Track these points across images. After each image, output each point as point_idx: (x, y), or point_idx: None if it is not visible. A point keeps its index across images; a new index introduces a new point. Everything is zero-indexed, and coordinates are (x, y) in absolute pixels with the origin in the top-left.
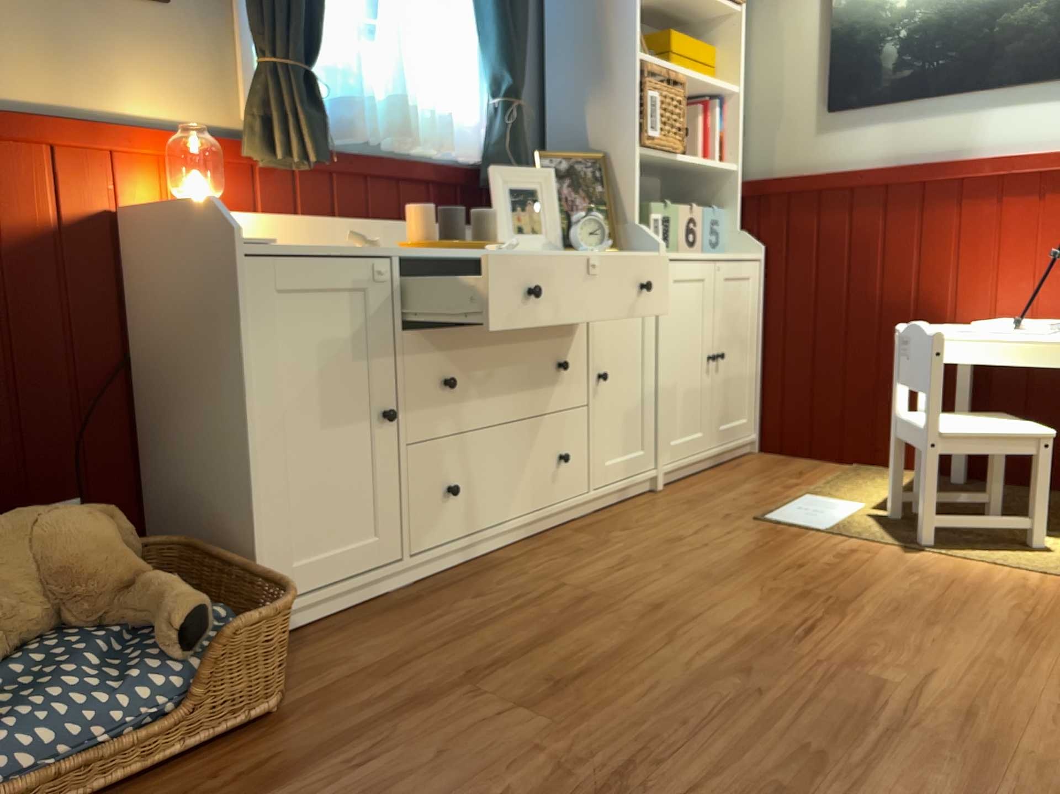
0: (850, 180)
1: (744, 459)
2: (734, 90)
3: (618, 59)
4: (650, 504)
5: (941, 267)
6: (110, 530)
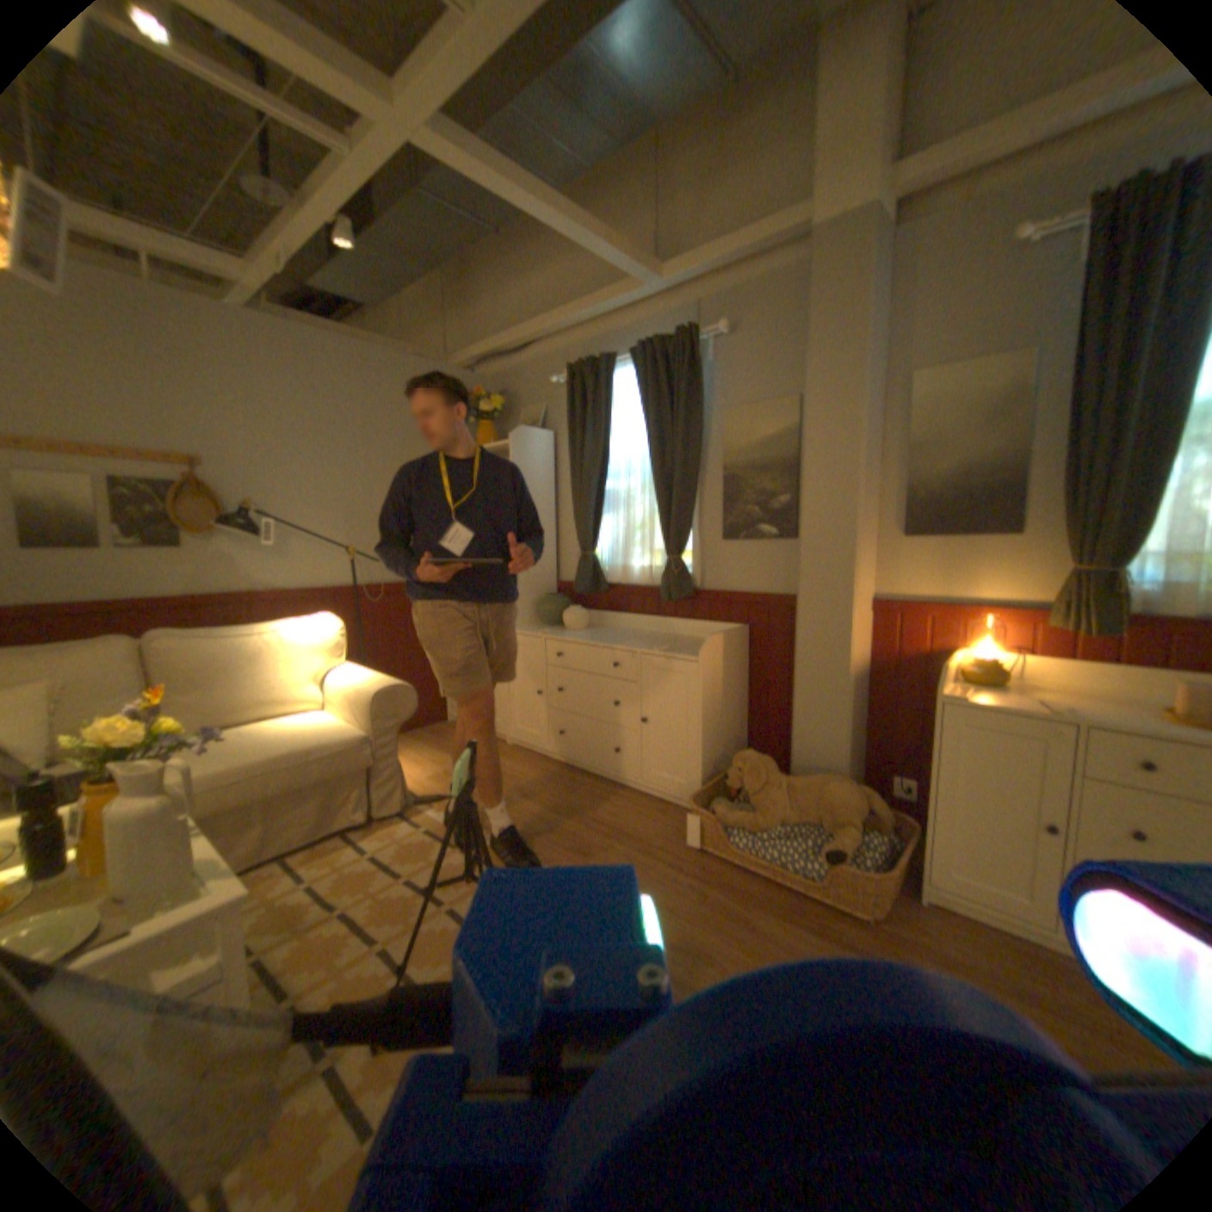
0: None
1: None
2: None
3: None
4: None
5: None
6: (857, 802)
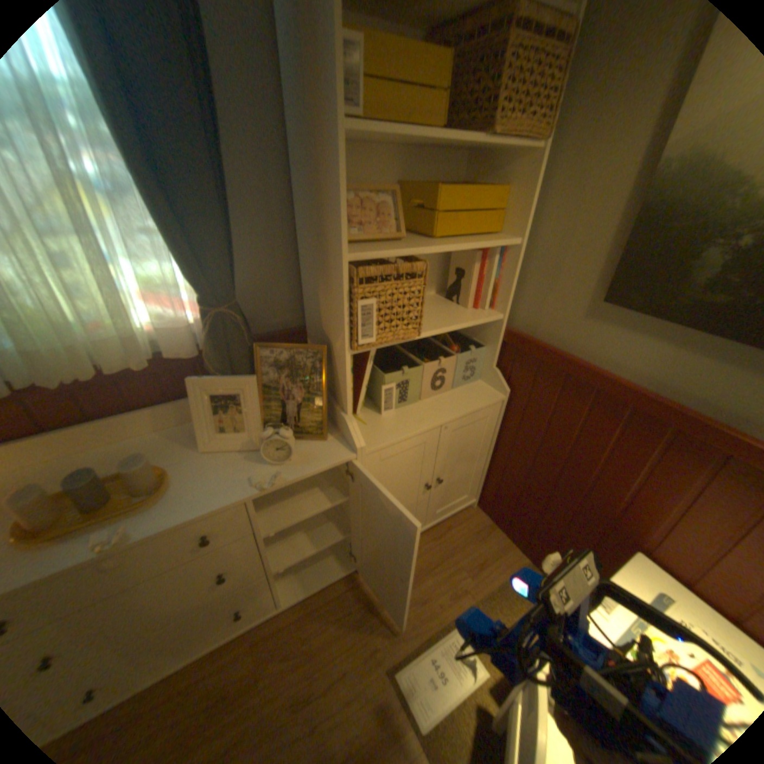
0: (603, 383)
1: (458, 521)
2: (516, 243)
3: (333, 256)
4: (338, 600)
5: (663, 511)
6: None
